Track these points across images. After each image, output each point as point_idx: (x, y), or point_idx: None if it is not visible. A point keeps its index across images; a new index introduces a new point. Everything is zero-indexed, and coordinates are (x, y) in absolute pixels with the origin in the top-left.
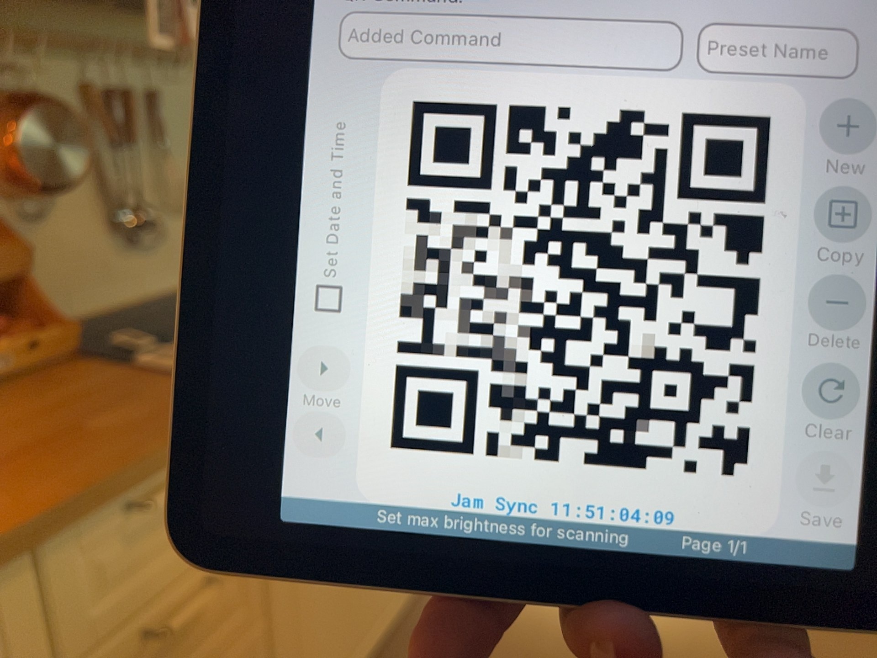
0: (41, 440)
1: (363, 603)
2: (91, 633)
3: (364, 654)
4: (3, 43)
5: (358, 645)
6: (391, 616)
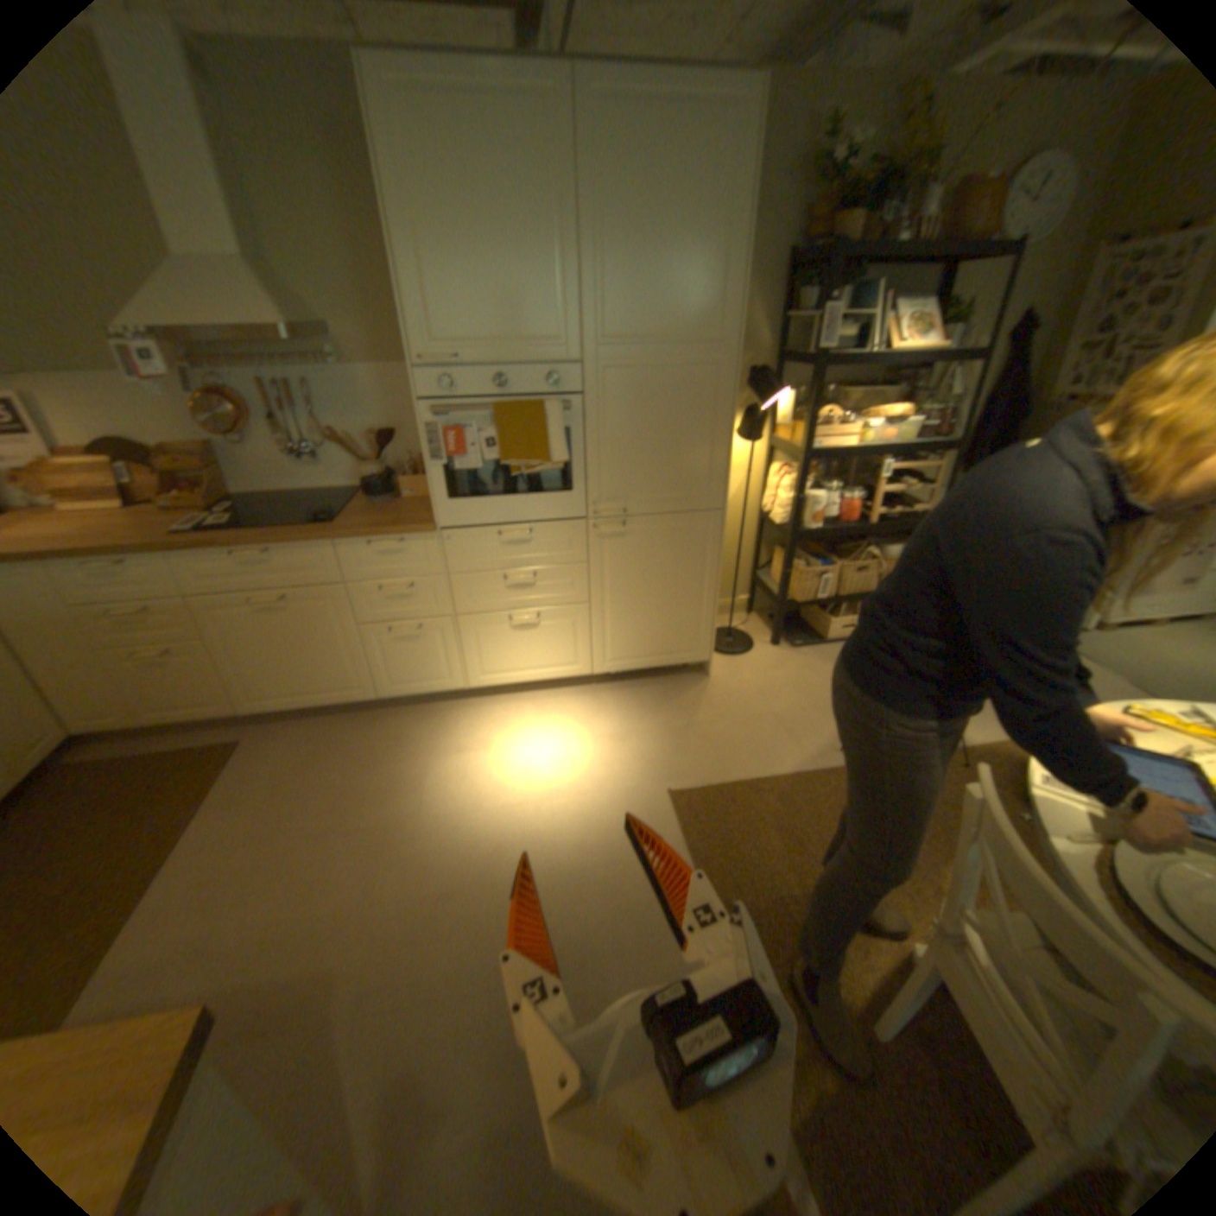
0: (107, 532)
1: (311, 673)
2: (87, 597)
3: (321, 700)
4: (218, 363)
5: (313, 692)
6: (353, 696)
